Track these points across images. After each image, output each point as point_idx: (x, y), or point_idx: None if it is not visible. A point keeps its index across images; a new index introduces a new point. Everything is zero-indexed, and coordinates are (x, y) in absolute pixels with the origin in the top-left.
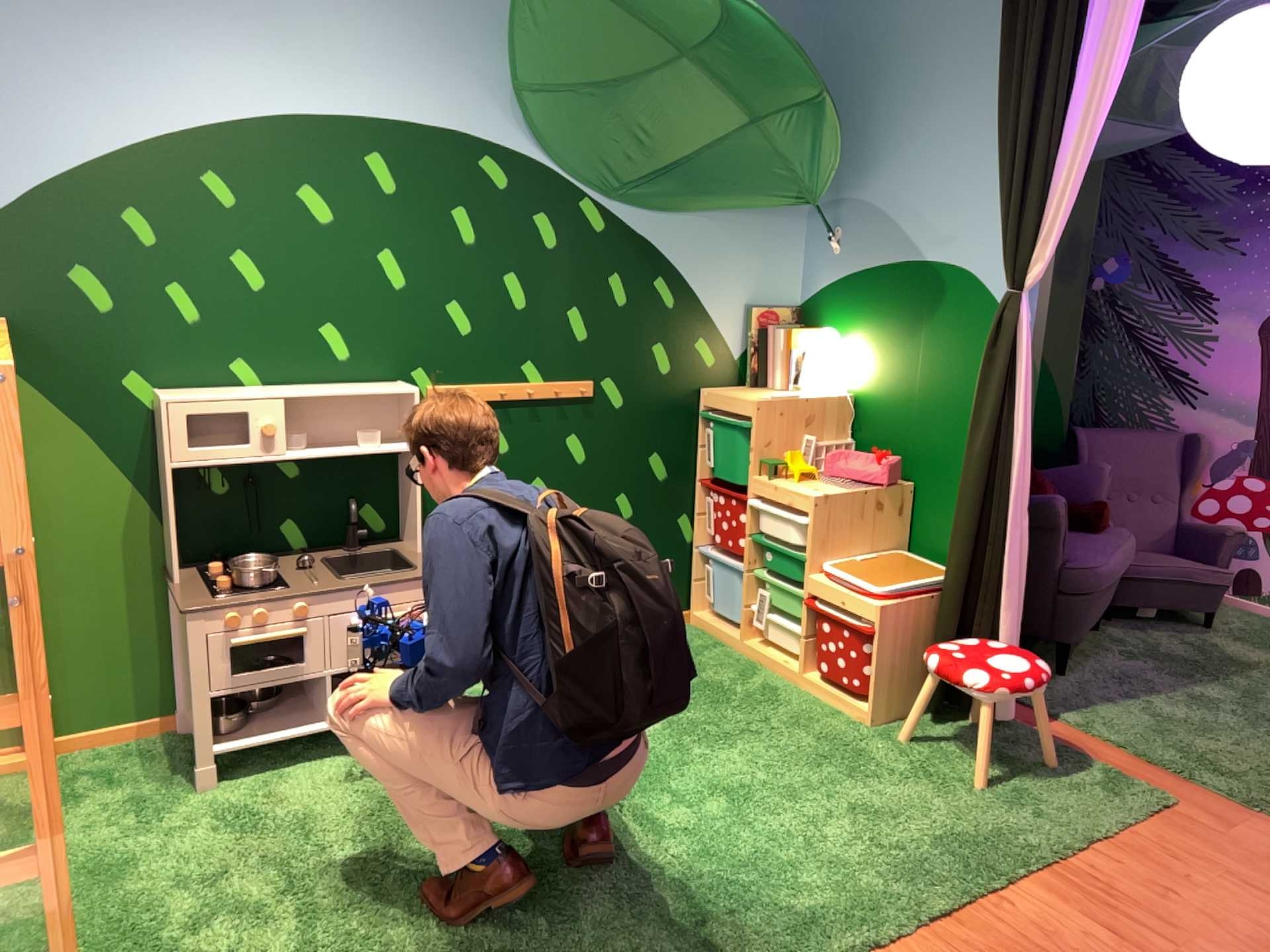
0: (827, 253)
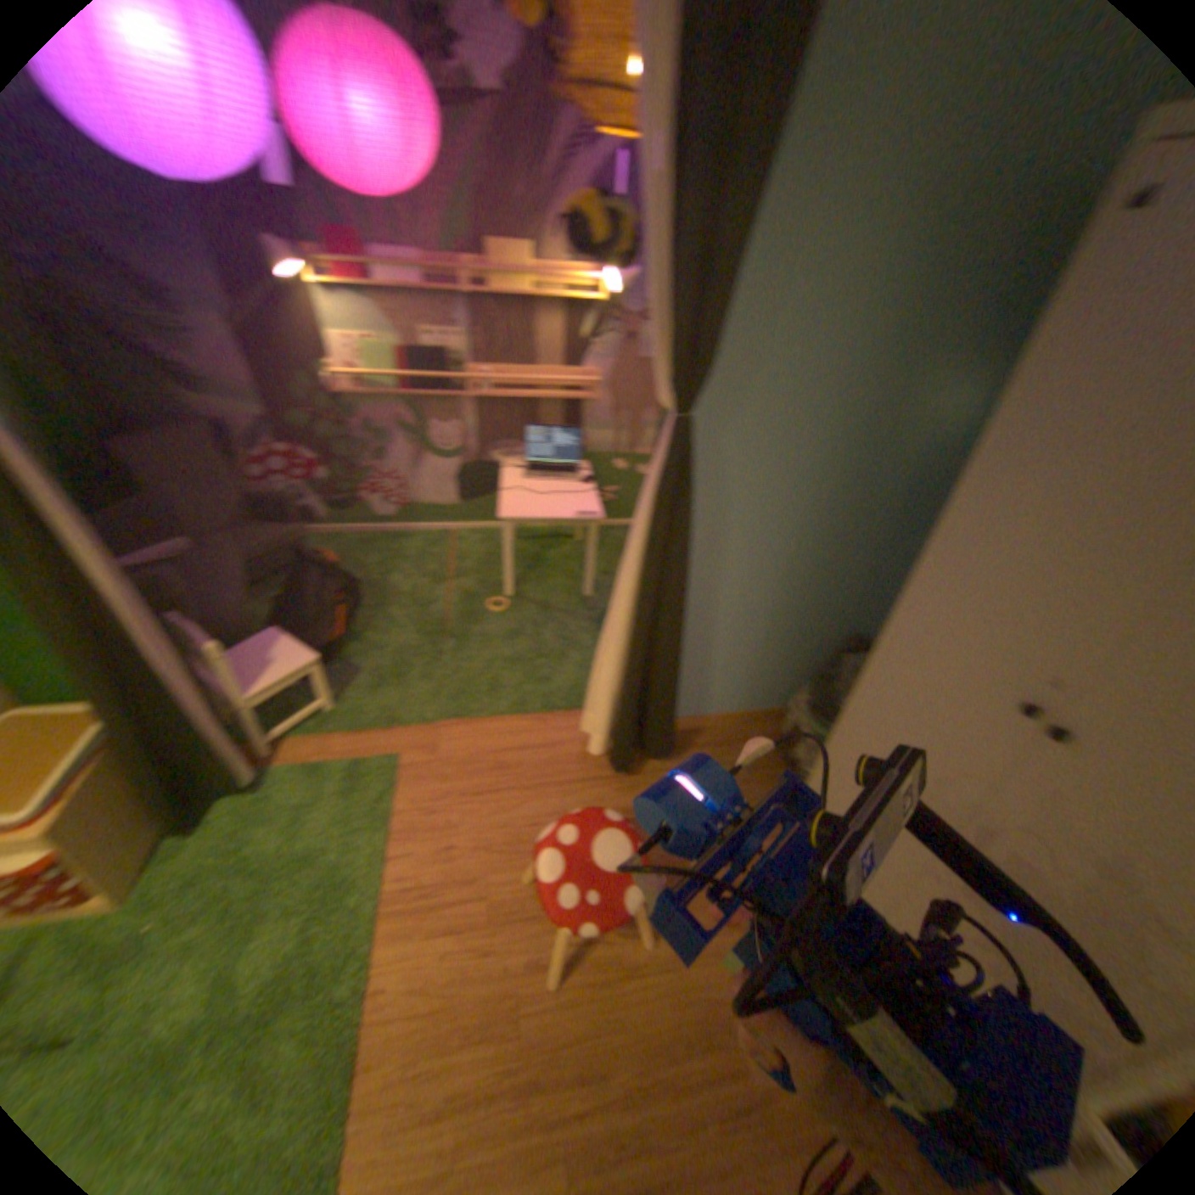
0: None
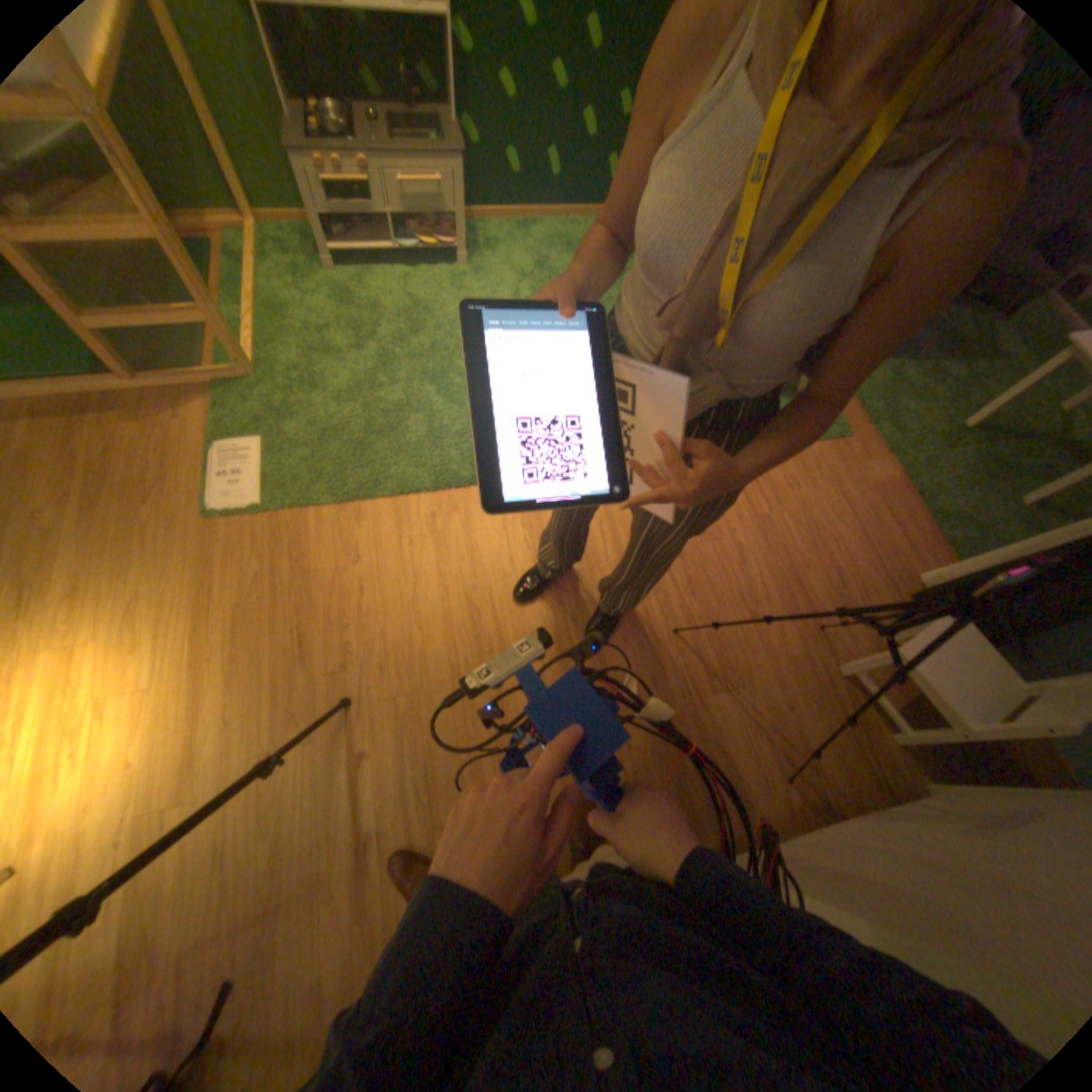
0: None
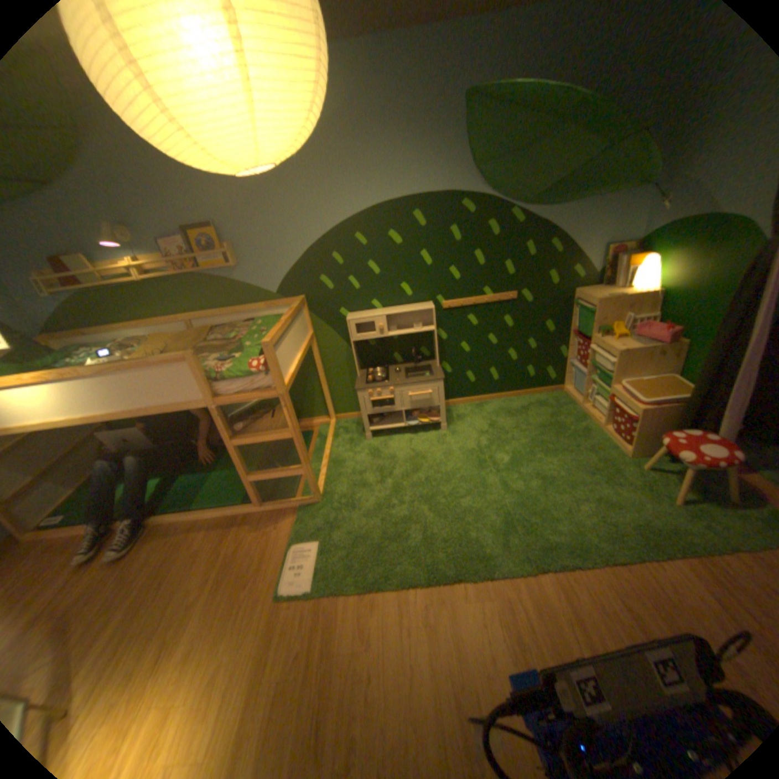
0: (664, 207)
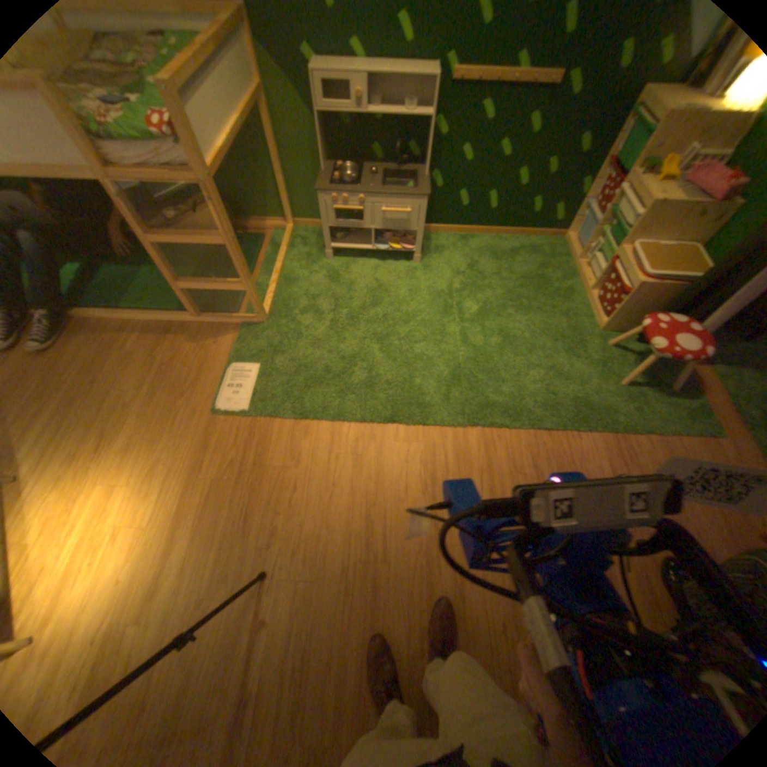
0: None
